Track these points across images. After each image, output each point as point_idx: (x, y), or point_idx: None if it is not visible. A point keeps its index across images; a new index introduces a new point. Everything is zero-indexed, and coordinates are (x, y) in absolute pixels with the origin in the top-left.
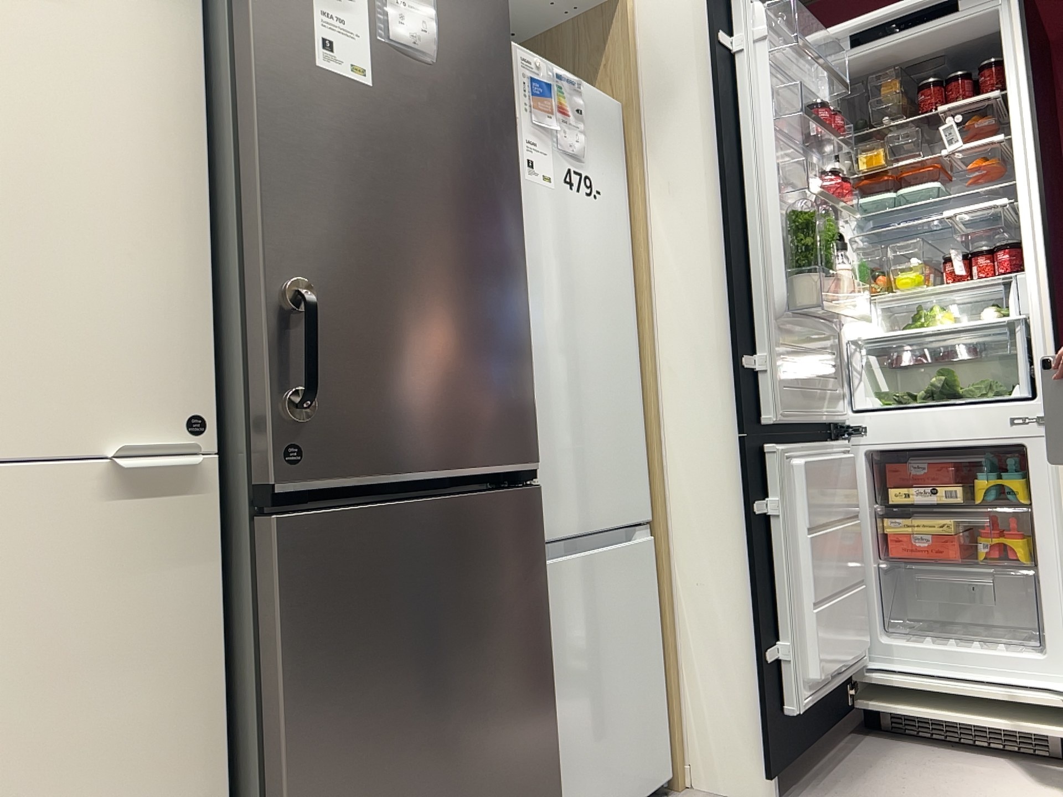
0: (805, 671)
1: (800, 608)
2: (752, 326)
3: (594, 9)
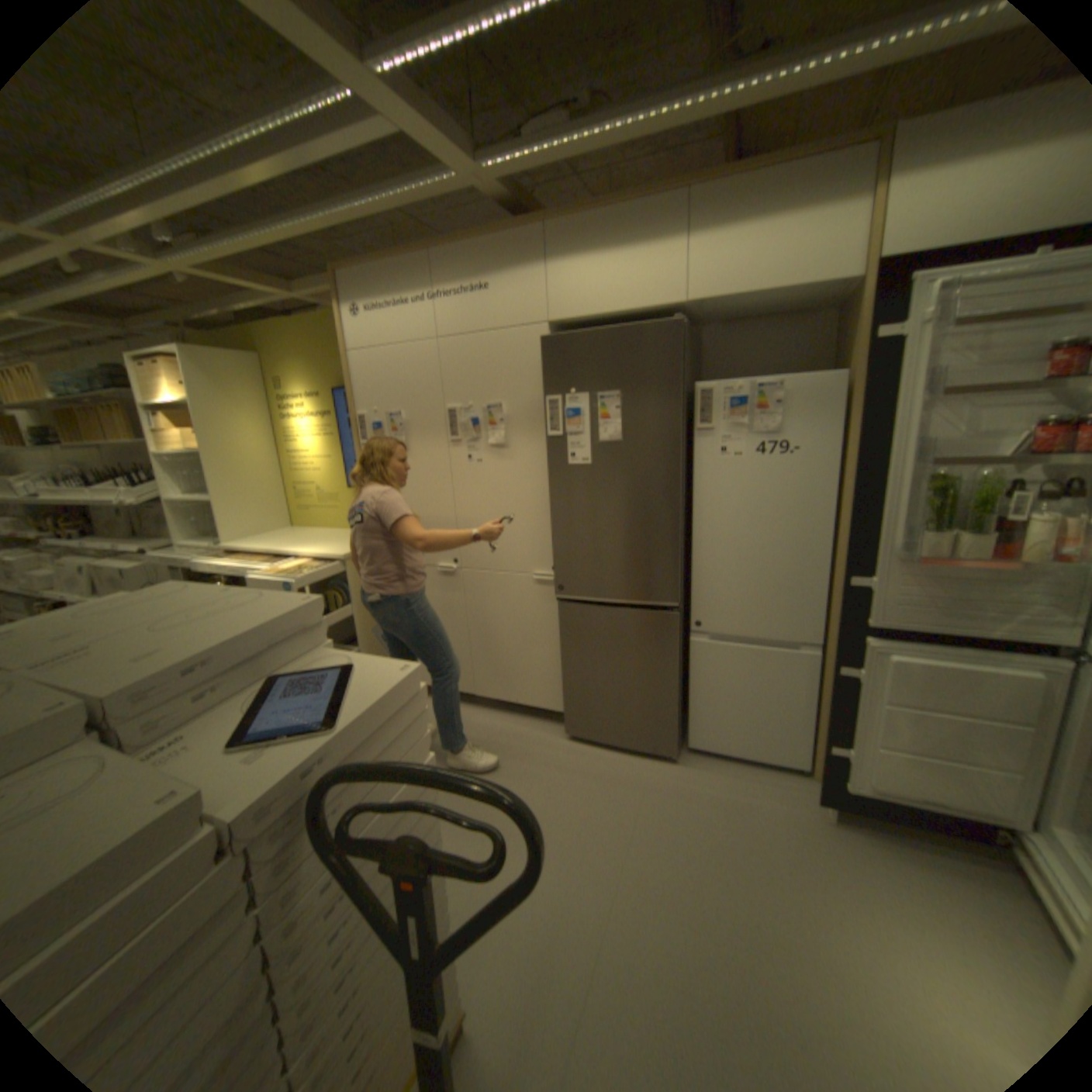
0: (869, 778)
1: (874, 744)
2: (874, 558)
3: (861, 282)
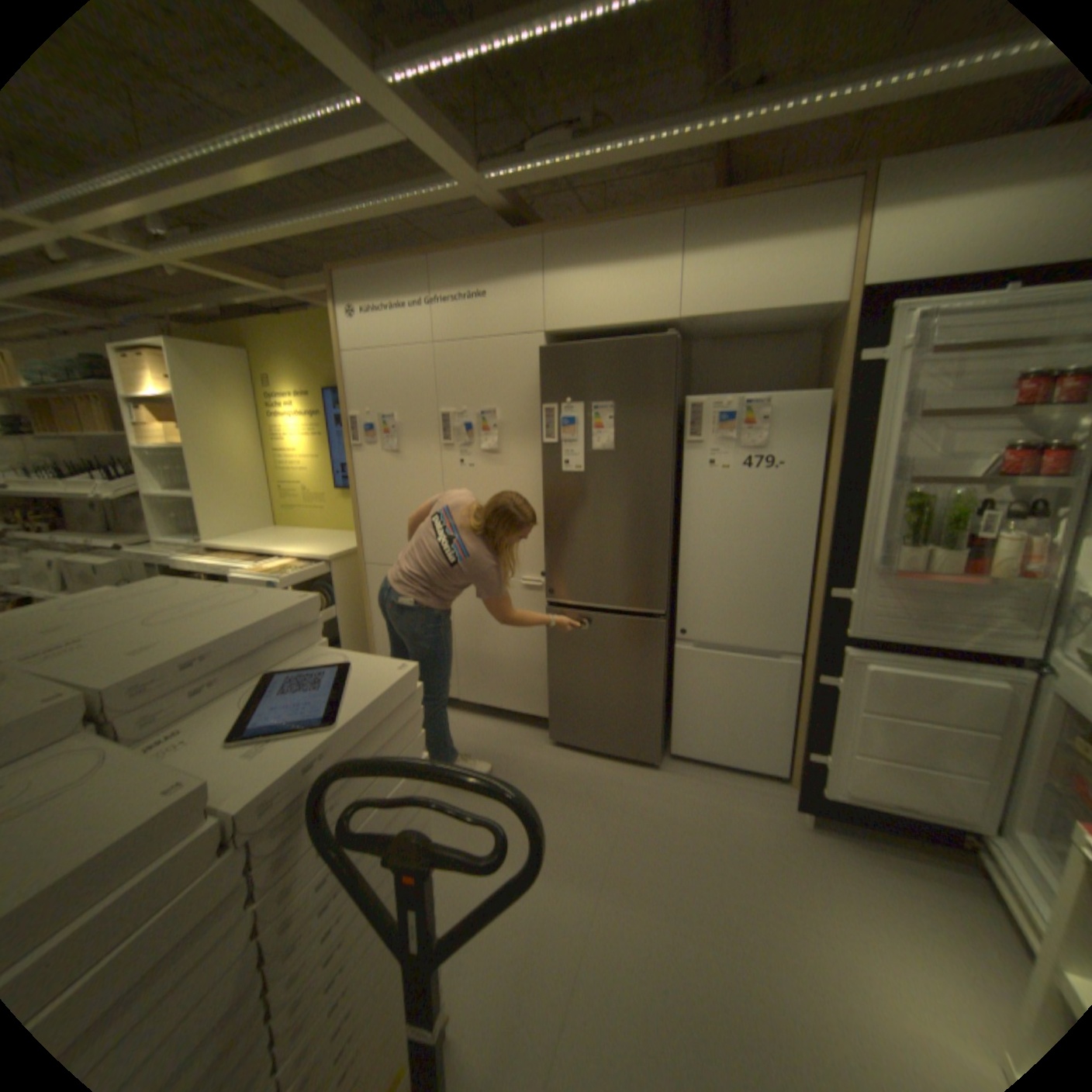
0: (845, 784)
1: (851, 751)
2: (854, 570)
3: (846, 308)
